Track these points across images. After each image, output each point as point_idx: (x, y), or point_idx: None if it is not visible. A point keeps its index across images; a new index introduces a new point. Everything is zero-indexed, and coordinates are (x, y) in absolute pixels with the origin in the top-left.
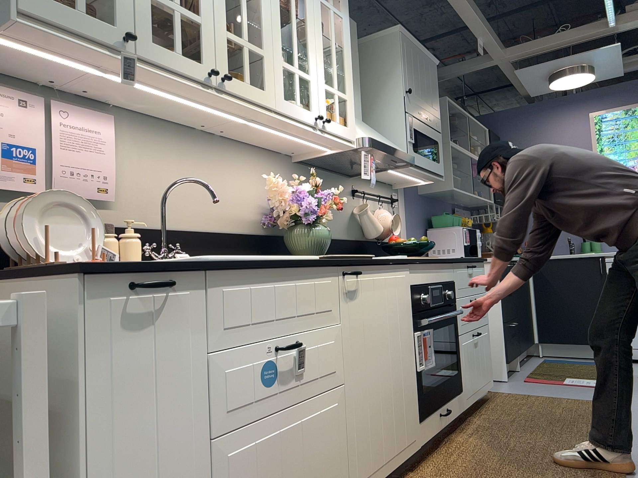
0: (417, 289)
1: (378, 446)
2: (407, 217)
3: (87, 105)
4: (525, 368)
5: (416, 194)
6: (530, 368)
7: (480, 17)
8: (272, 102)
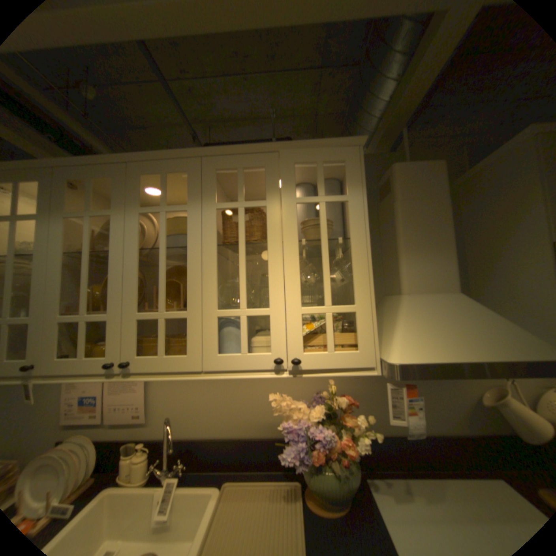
0: None
1: None
2: None
3: None
4: None
5: None
6: None
7: None
8: (196, 364)
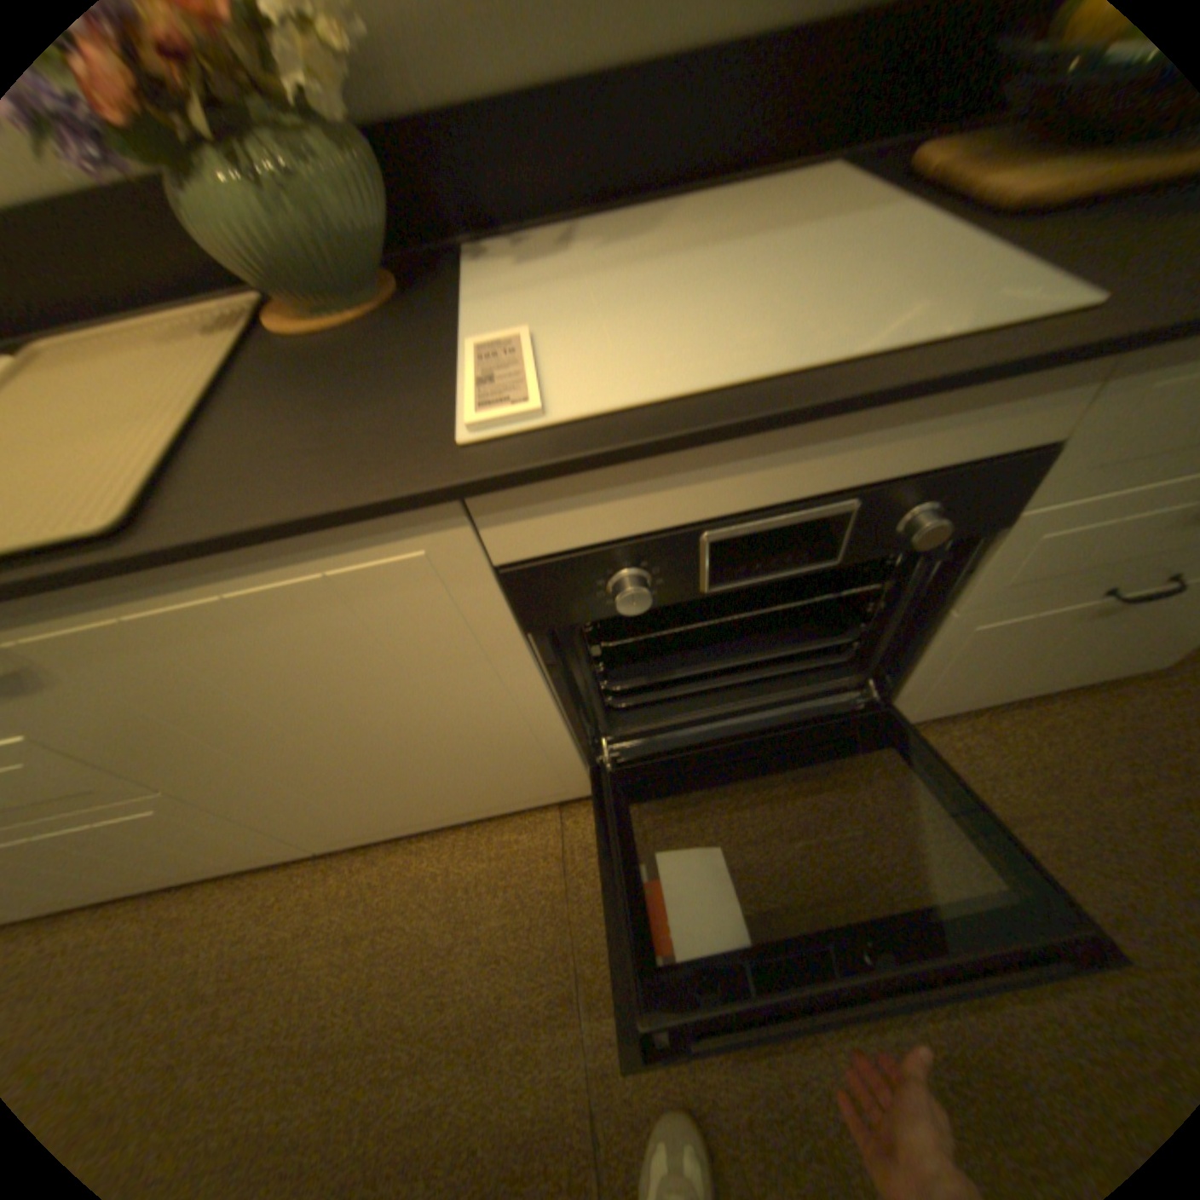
0: (567, 567)
1: (386, 817)
2: None
3: None
4: None
5: None
6: None
7: None
8: None
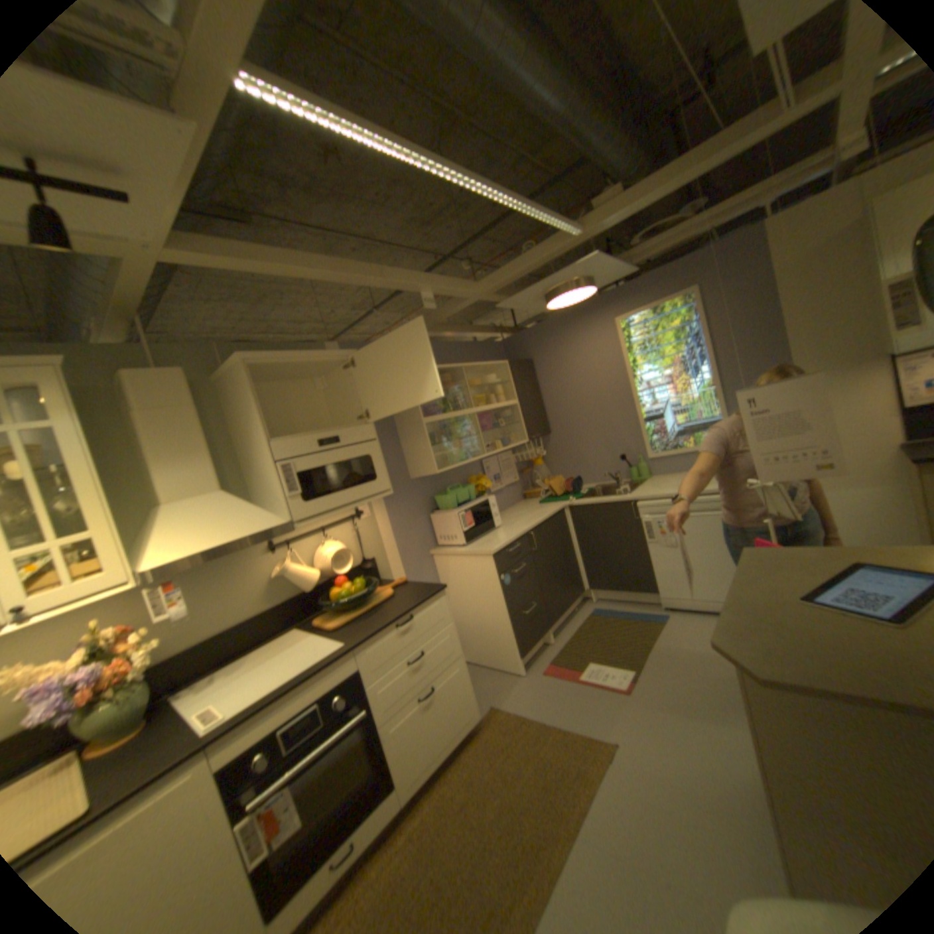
0: (236, 765)
1: None
2: (388, 518)
3: None
4: (561, 639)
5: (403, 483)
6: (567, 637)
7: (397, 275)
8: None
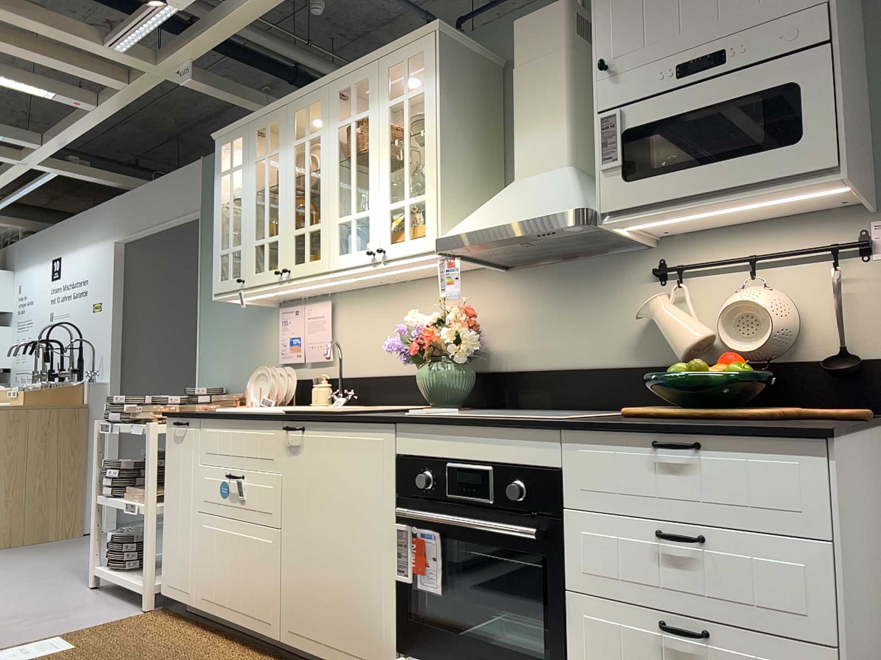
0: (412, 464)
1: (315, 618)
2: None
3: (323, 298)
4: None
5: None
6: None
7: None
8: (324, 264)
